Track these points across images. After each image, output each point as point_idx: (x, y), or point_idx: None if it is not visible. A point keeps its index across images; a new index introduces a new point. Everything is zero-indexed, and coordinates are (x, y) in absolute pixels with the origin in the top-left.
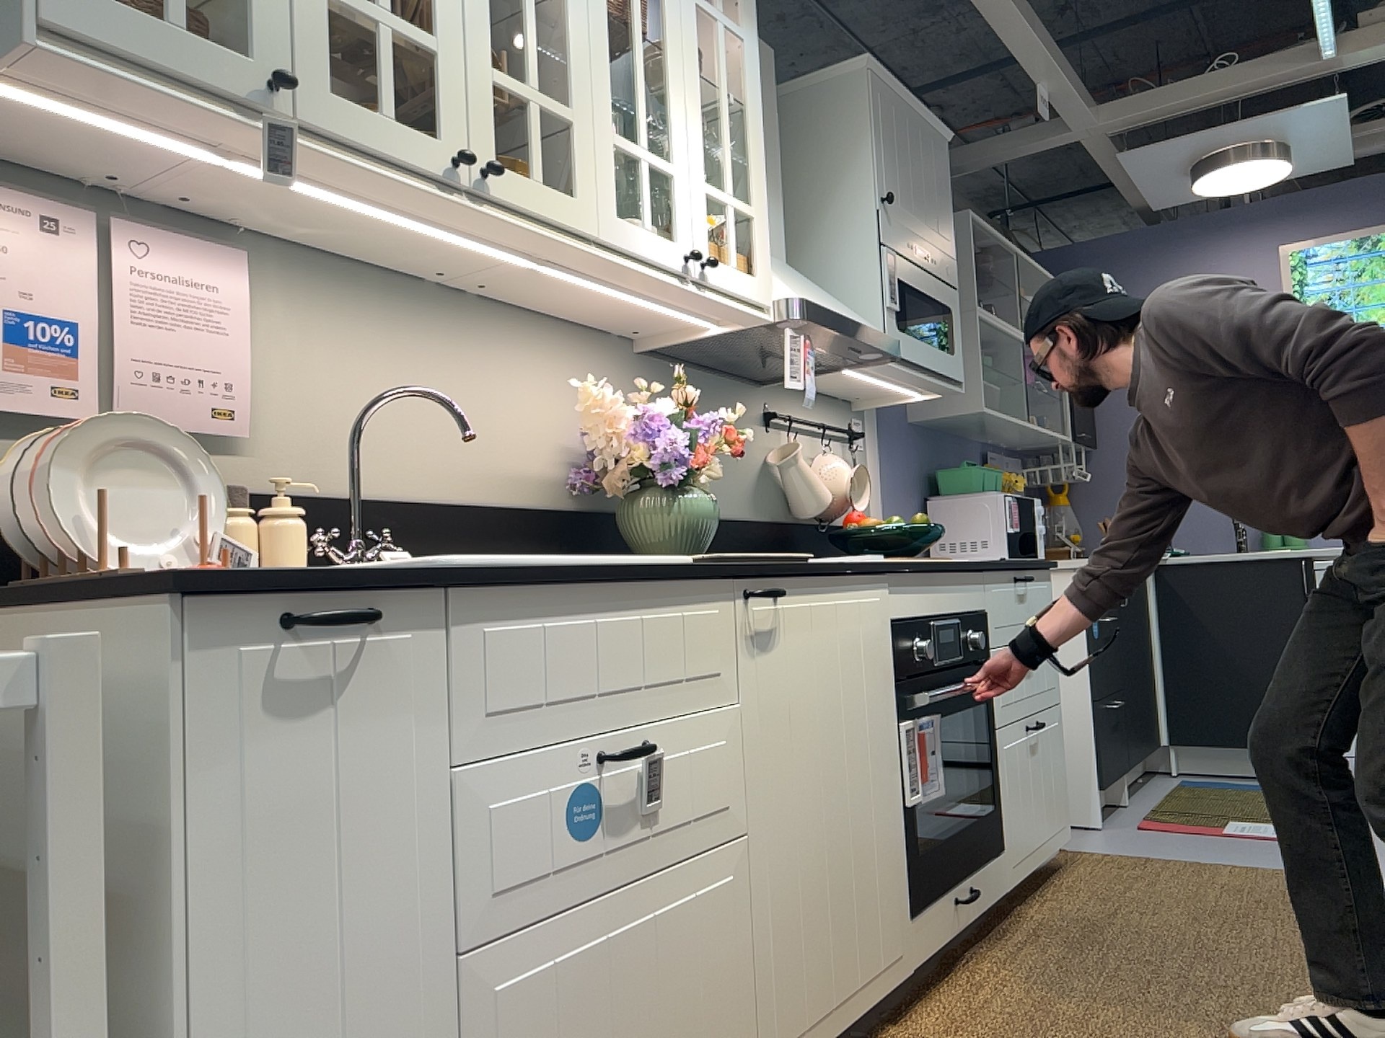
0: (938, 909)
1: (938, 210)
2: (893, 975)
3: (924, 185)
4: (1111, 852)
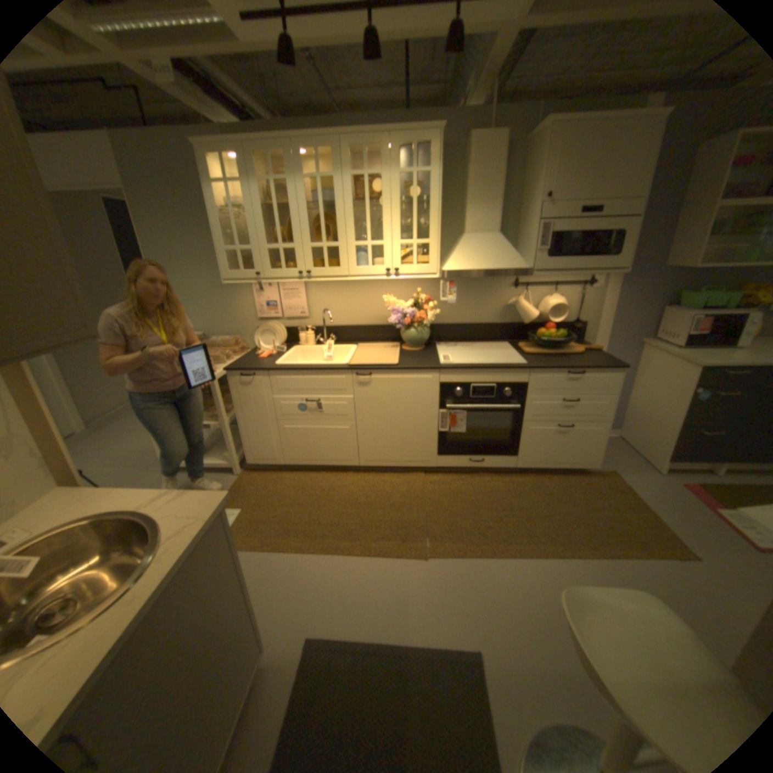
0: (456, 458)
1: (625, 174)
2: (423, 464)
3: (608, 165)
4: (631, 484)
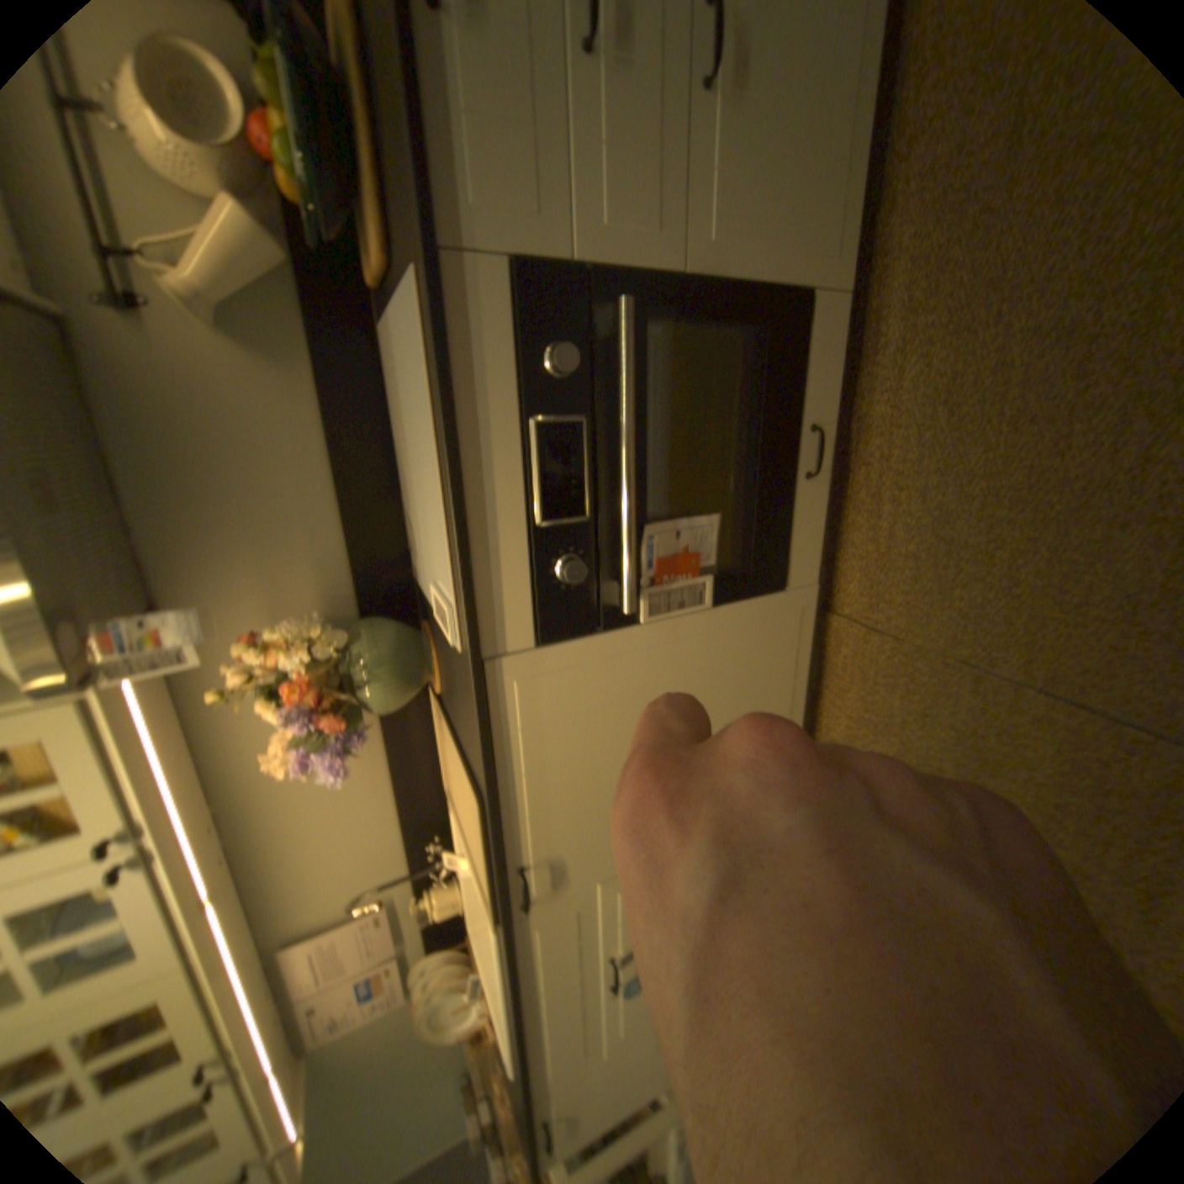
0: (802, 525)
1: None
2: (808, 625)
3: None
4: None
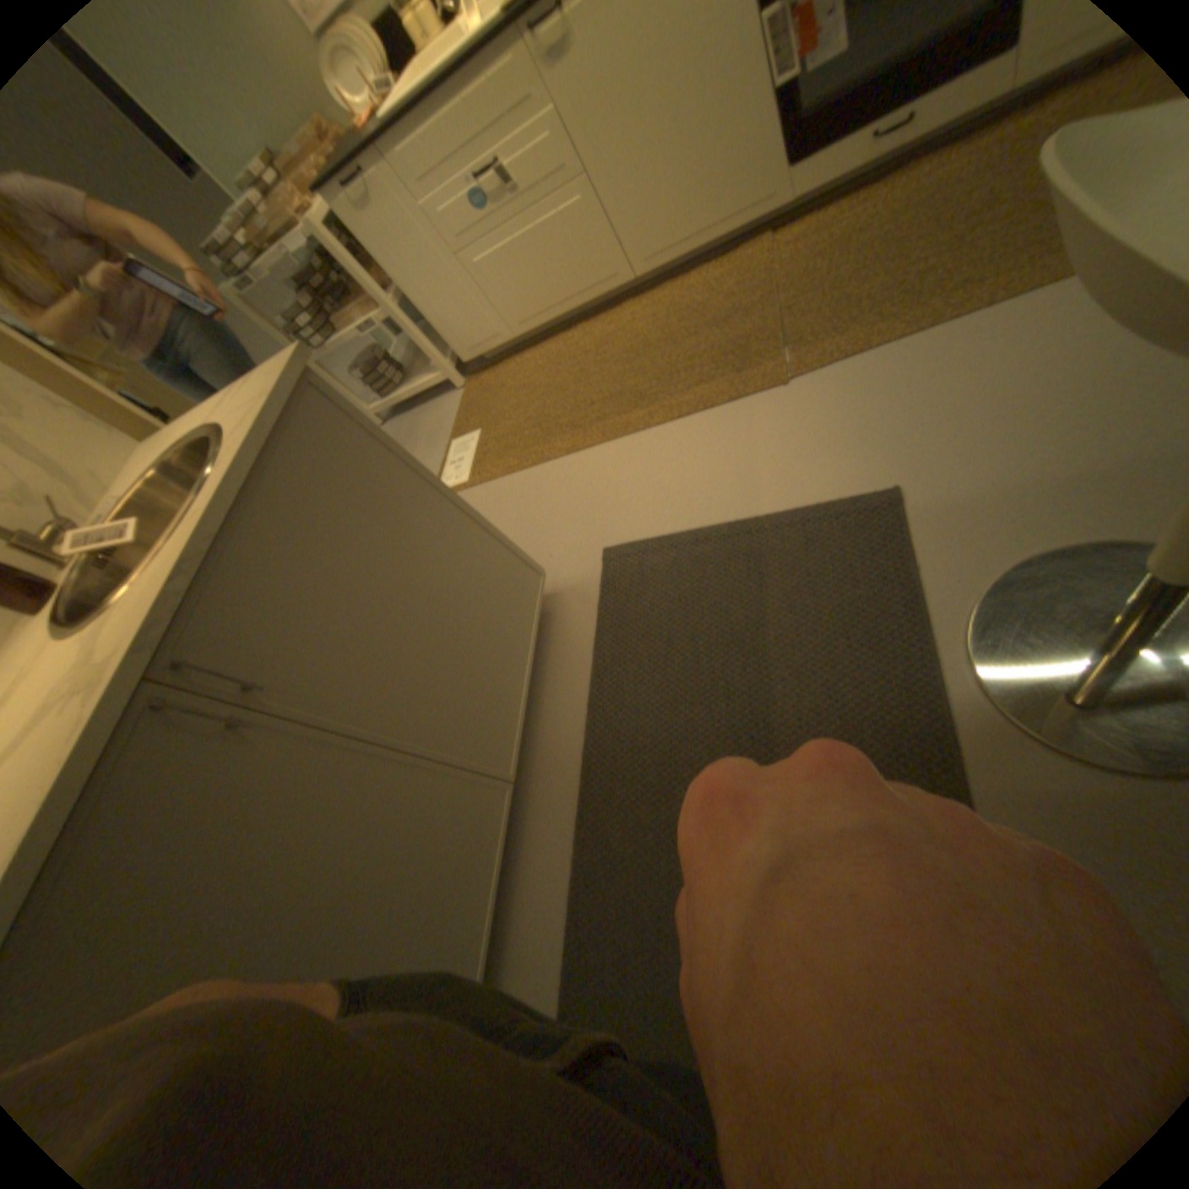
0: (838, 147)
1: None
2: (763, 205)
3: None
4: None
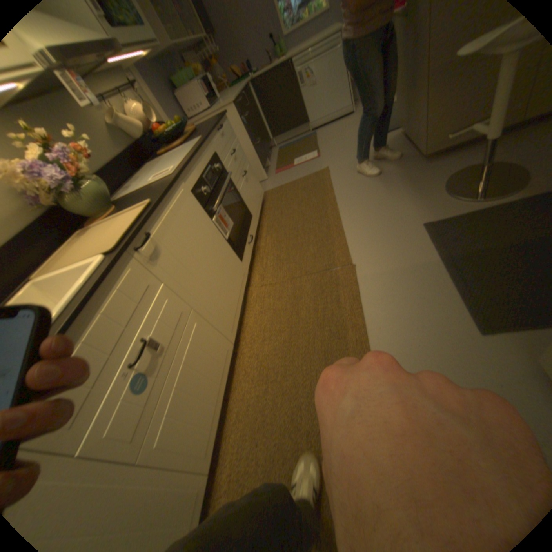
0: (246, 251)
1: None
2: (245, 279)
3: None
4: (273, 186)
